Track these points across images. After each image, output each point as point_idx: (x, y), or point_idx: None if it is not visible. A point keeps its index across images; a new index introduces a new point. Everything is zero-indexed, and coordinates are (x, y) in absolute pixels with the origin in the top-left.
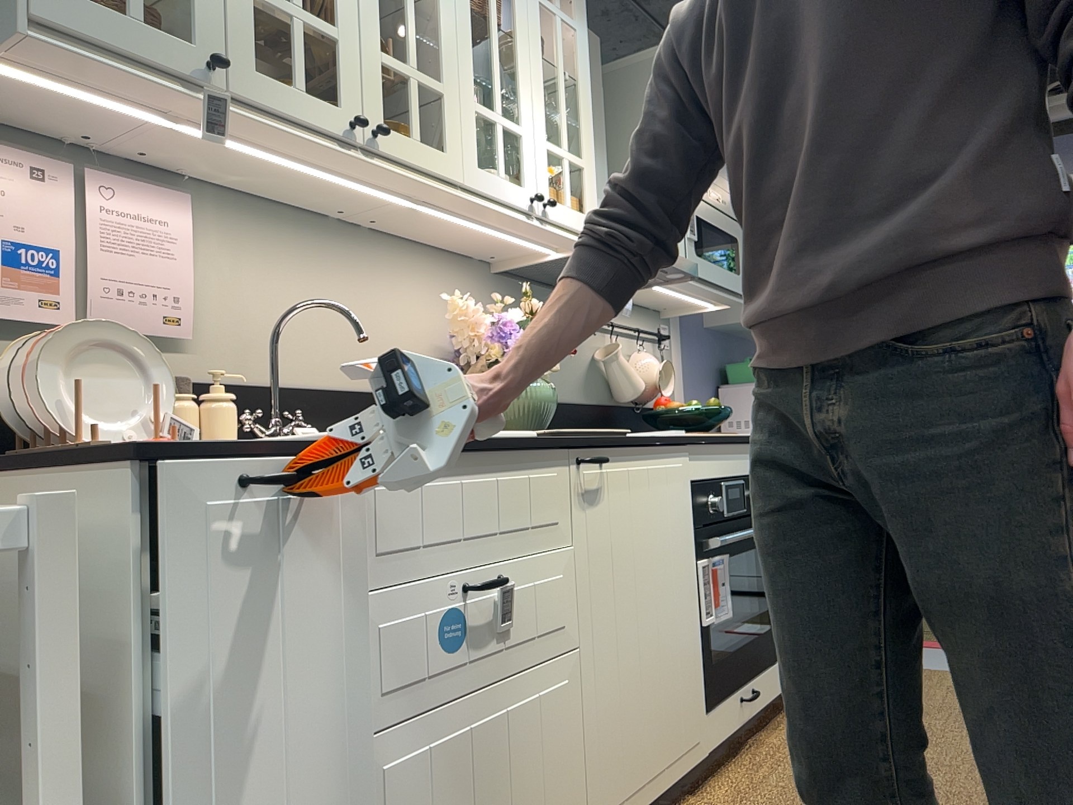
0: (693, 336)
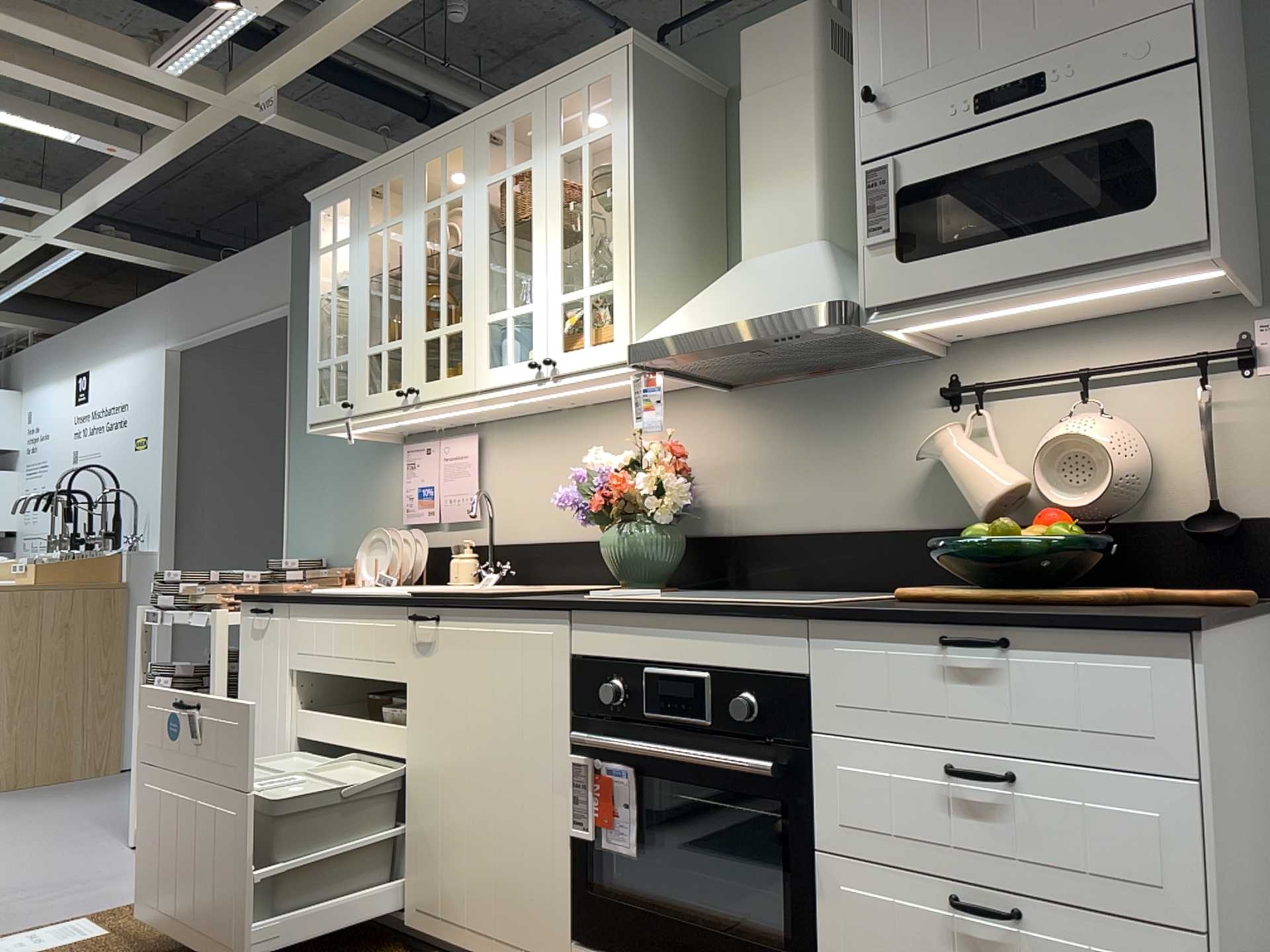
0: None
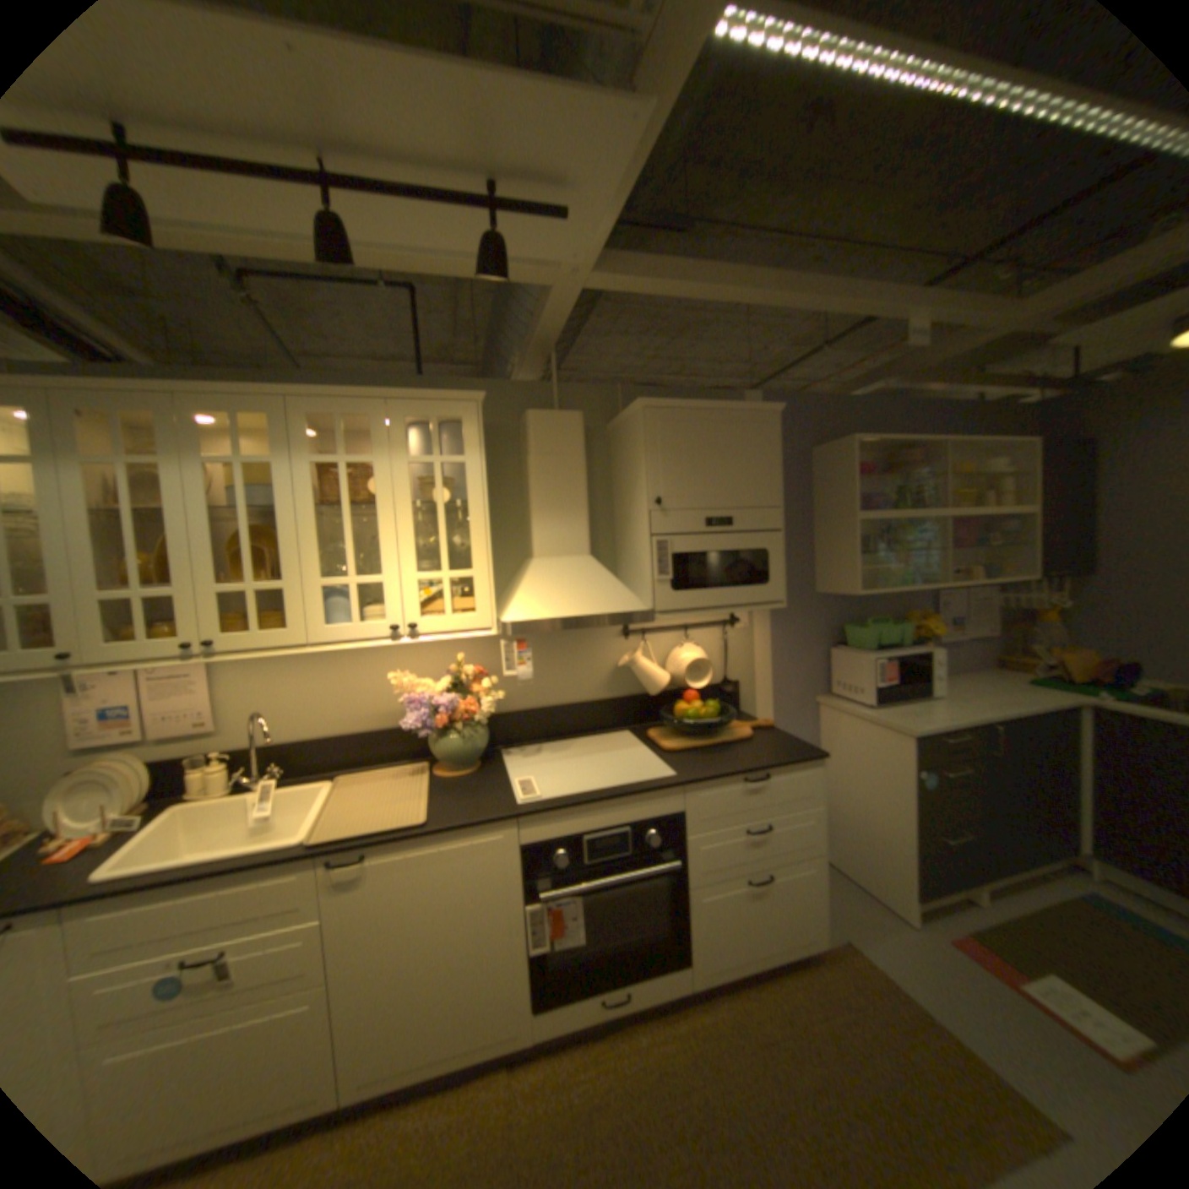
0: (788, 607)
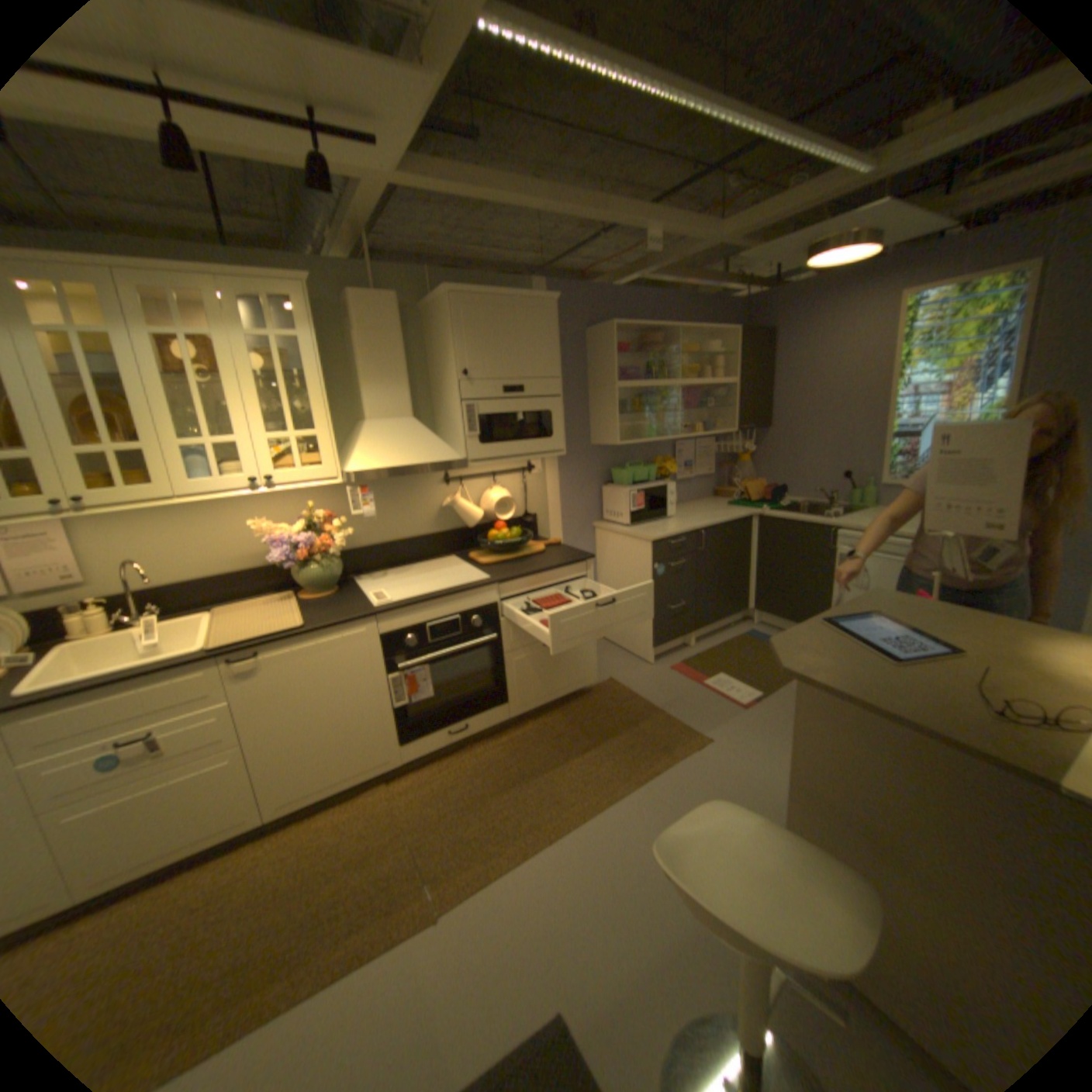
0: (570, 456)
